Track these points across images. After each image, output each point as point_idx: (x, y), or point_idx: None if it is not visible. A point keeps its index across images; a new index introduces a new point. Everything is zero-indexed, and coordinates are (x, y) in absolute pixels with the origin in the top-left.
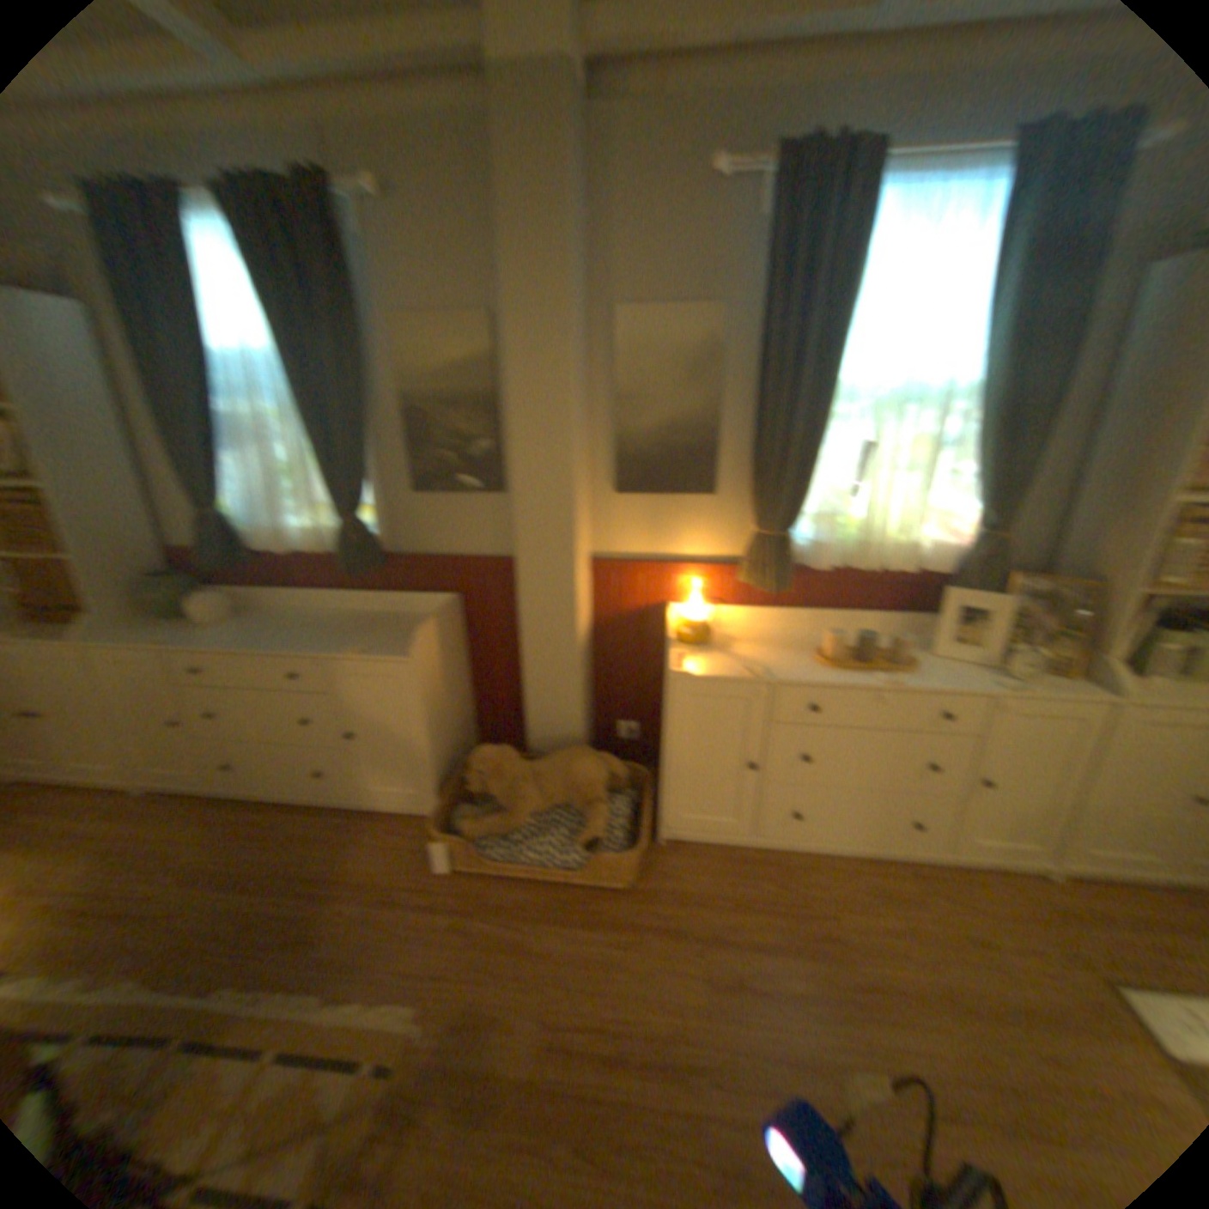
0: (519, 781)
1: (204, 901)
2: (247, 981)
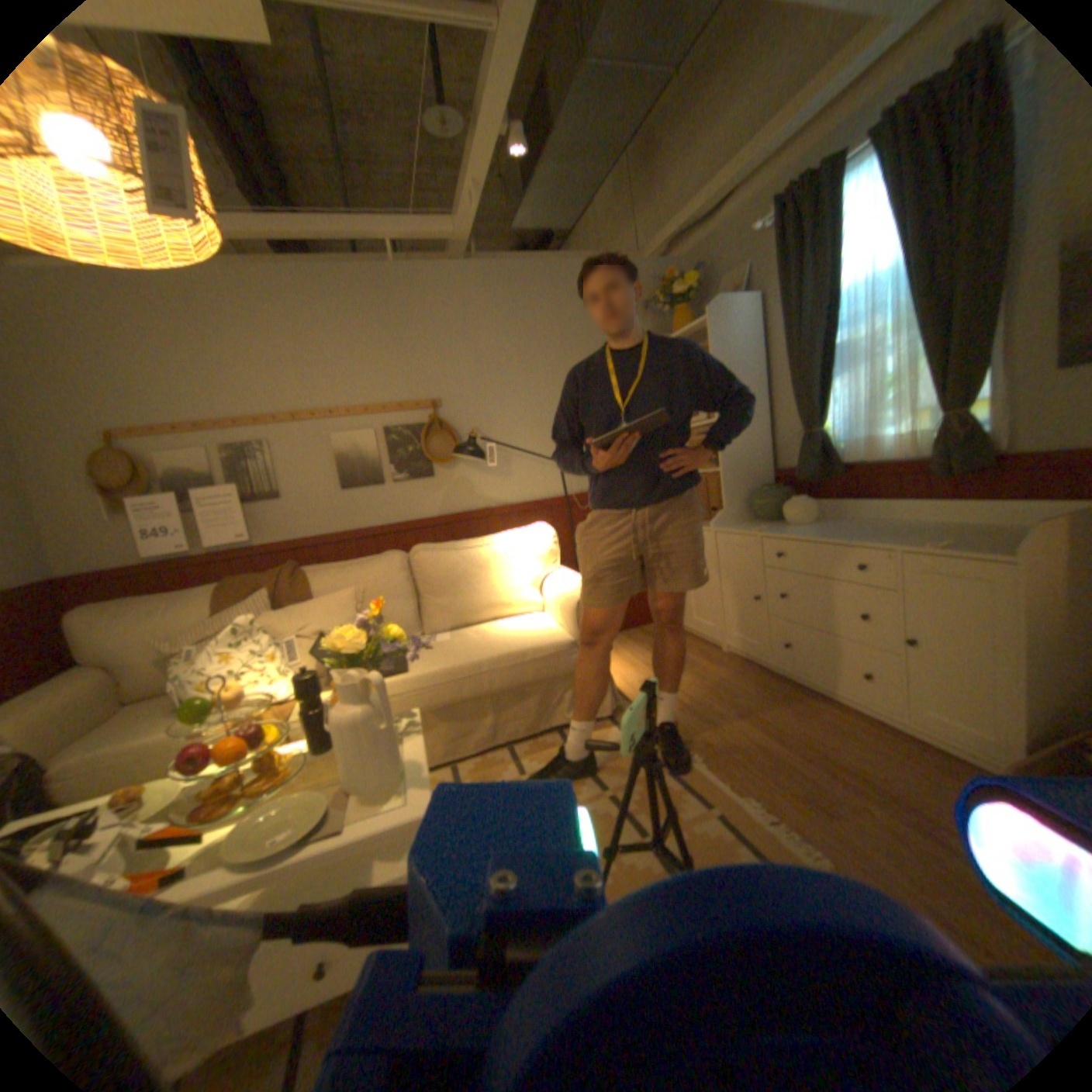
0: None
1: (750, 733)
2: (769, 805)
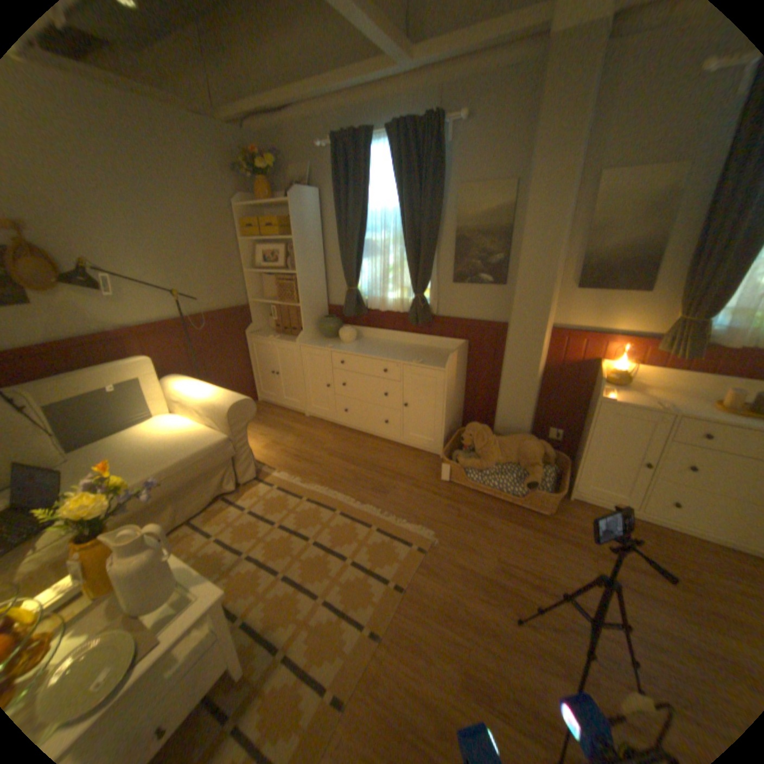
0: (489, 444)
1: (337, 463)
2: (359, 498)
